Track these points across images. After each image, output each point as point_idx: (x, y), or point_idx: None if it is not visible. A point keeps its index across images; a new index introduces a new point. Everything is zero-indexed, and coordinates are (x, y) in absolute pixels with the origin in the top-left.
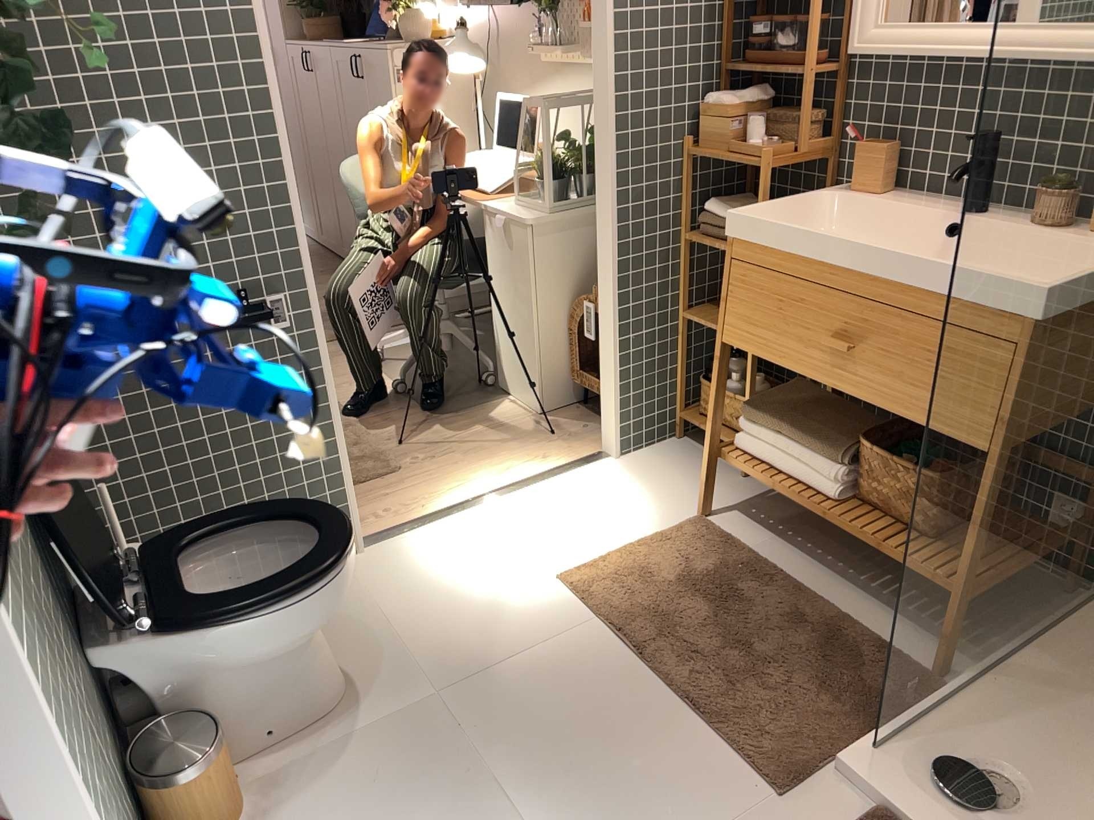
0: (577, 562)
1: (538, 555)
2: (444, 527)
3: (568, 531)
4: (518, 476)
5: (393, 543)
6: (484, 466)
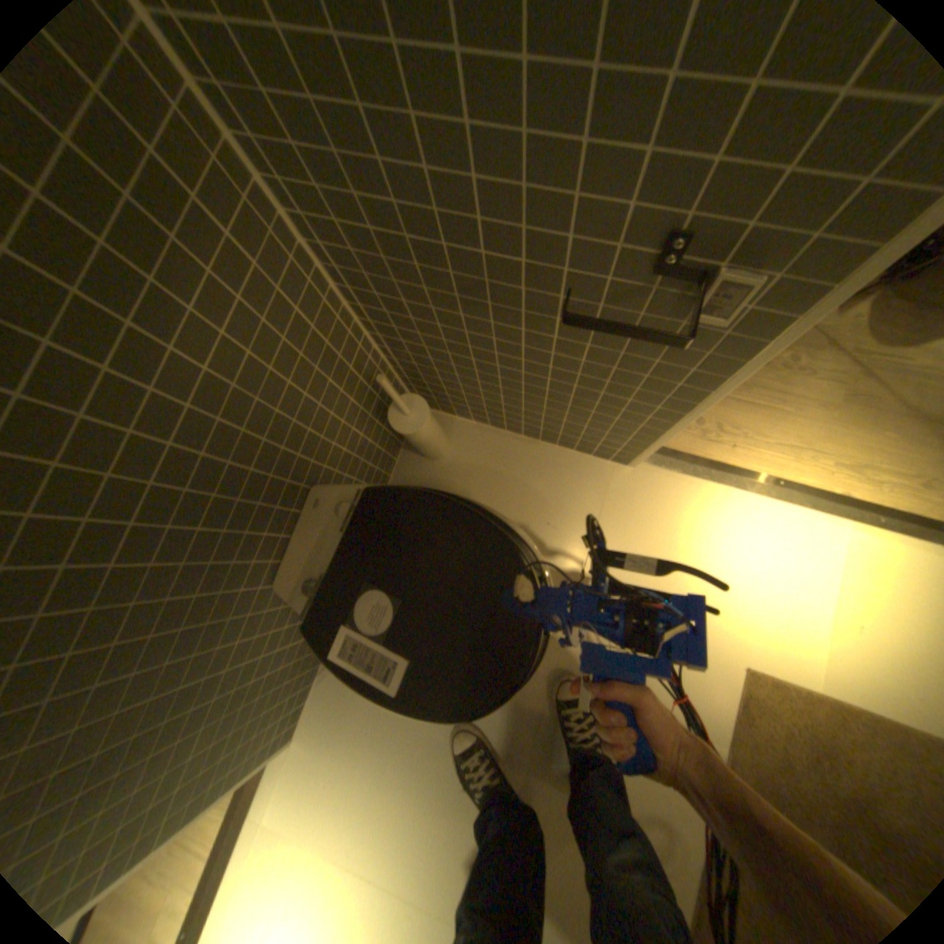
0: (790, 671)
1: (765, 625)
2: (725, 499)
3: (826, 622)
4: (867, 488)
5: (665, 478)
6: (852, 436)
